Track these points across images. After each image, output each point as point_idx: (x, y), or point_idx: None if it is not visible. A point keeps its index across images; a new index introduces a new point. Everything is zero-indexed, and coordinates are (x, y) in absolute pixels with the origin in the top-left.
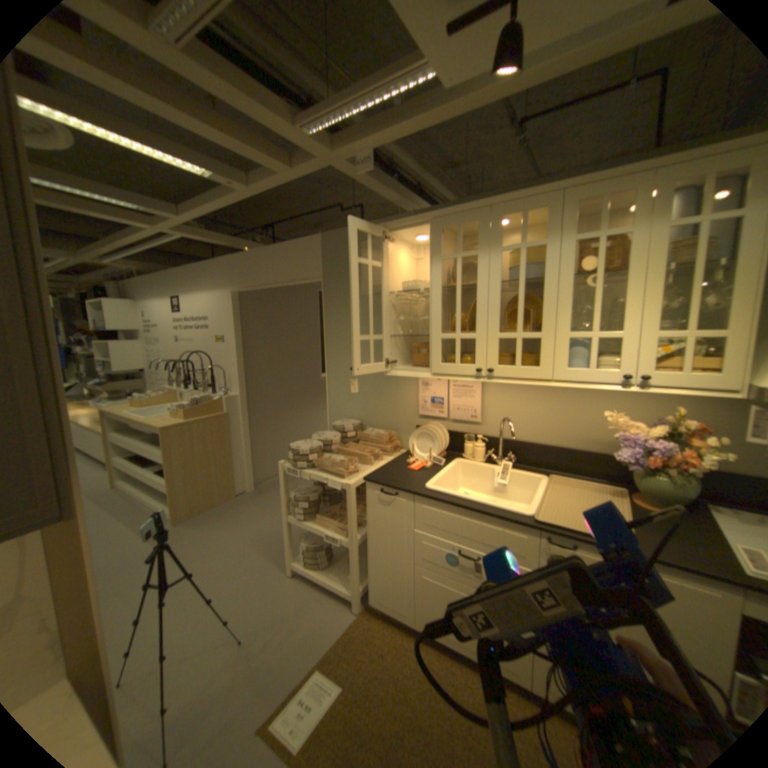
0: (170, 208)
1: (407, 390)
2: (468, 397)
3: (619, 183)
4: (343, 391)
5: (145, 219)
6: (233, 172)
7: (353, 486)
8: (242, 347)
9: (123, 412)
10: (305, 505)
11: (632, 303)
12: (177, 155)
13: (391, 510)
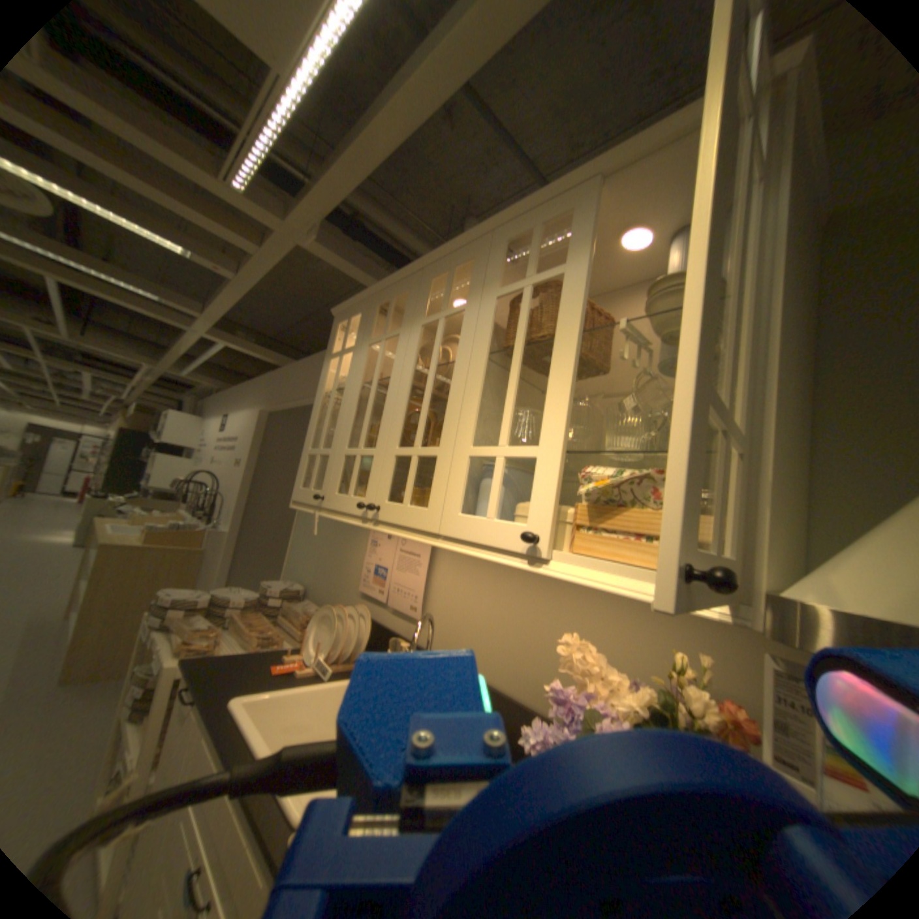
0: (196, 303)
1: (359, 549)
2: (413, 569)
3: (557, 204)
4: (304, 539)
5: (185, 317)
6: (223, 255)
7: (169, 670)
8: (254, 472)
9: (114, 524)
10: (140, 690)
11: (558, 388)
12: (148, 223)
13: (182, 732)
